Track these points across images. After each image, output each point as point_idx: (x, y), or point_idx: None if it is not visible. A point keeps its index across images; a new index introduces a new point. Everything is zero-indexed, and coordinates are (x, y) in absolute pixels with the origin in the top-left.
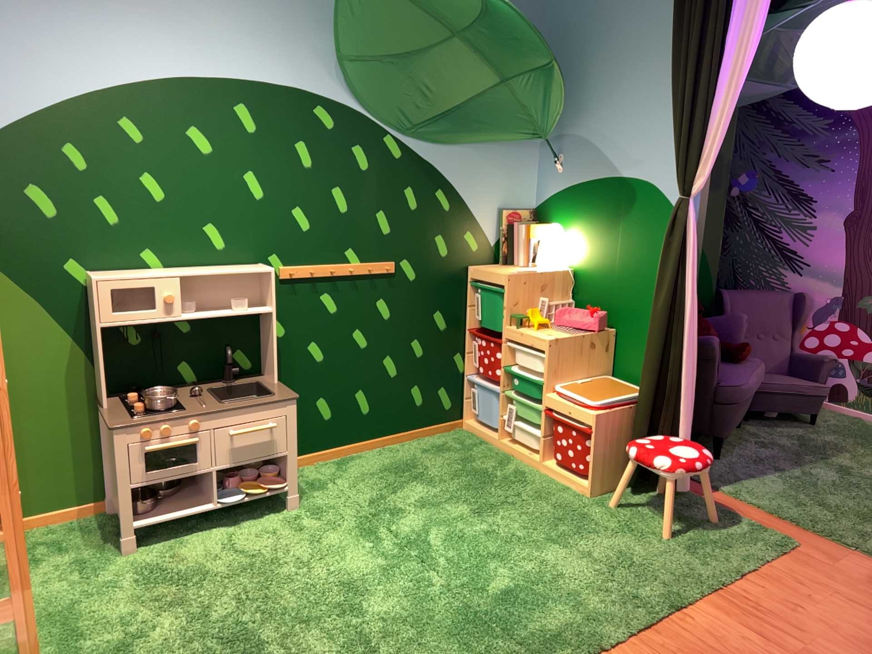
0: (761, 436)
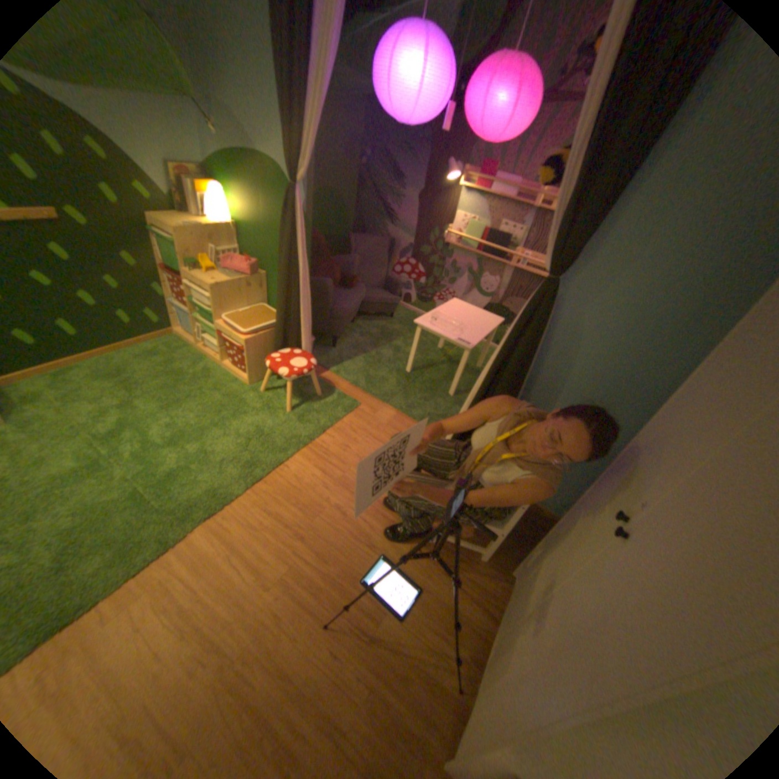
0: (363, 330)
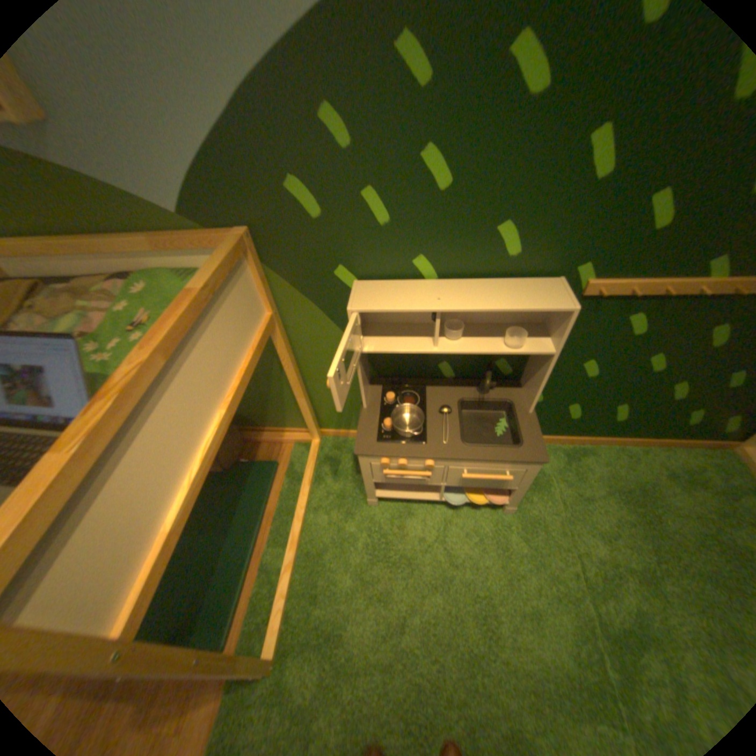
0: None
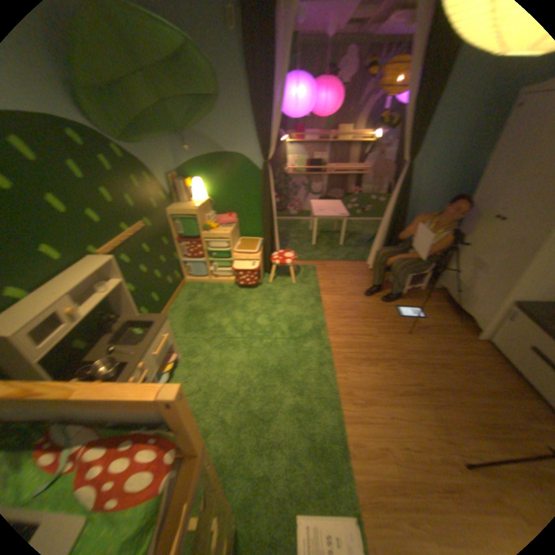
0: None
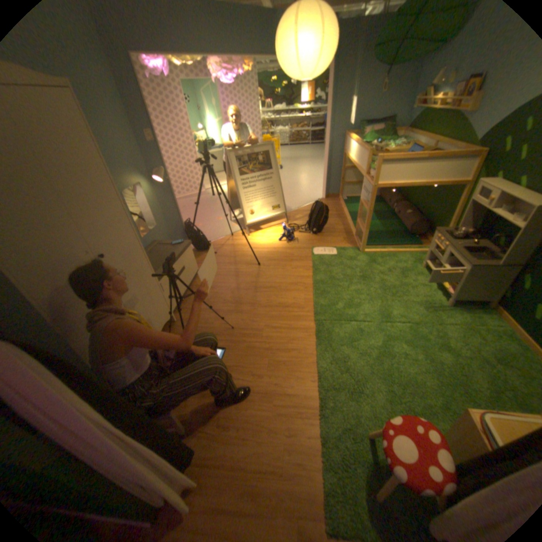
0: None
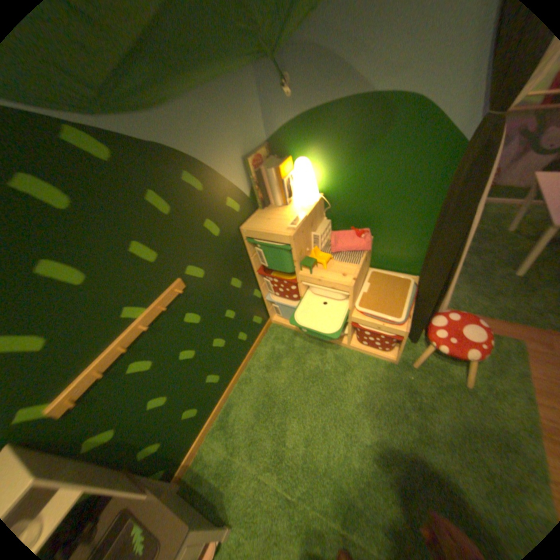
0: None
